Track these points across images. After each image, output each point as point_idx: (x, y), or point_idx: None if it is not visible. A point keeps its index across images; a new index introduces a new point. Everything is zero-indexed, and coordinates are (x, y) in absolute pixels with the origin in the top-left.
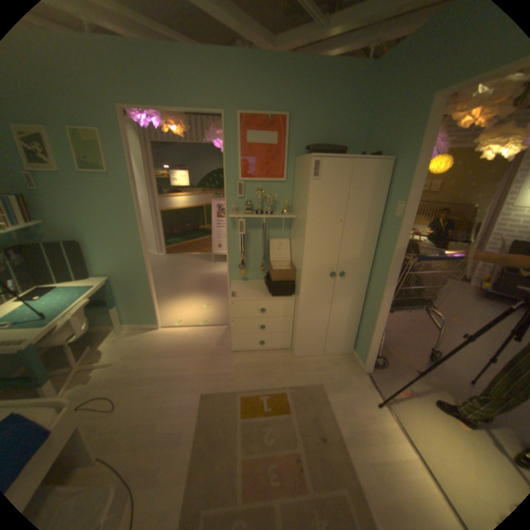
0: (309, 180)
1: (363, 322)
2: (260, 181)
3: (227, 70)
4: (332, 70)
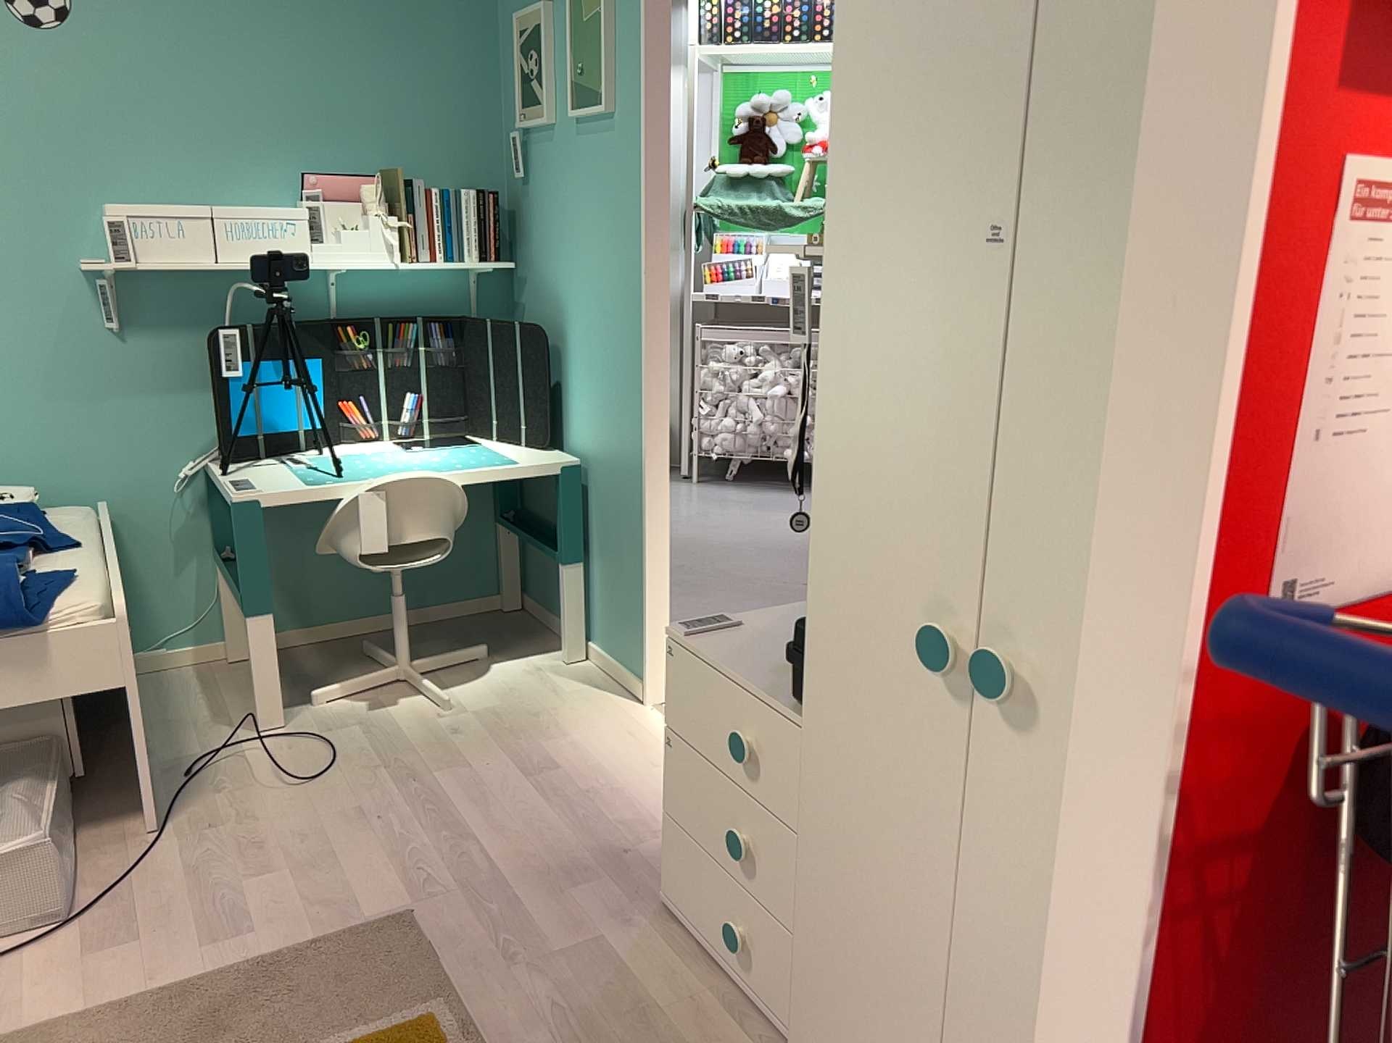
0: None
1: None
2: None
3: None
4: None
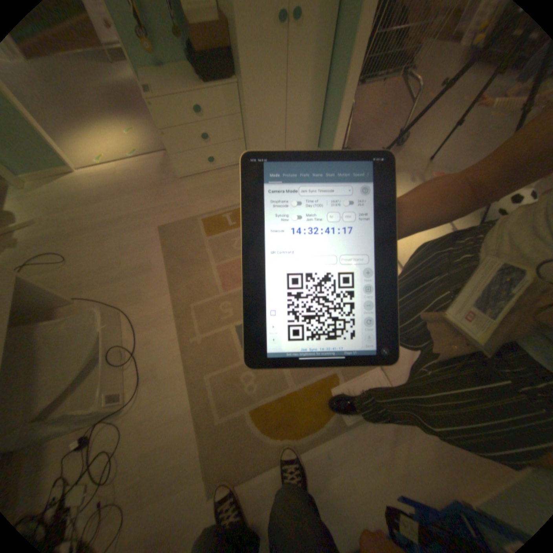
0: None
1: (327, 105)
2: None
3: None
4: None
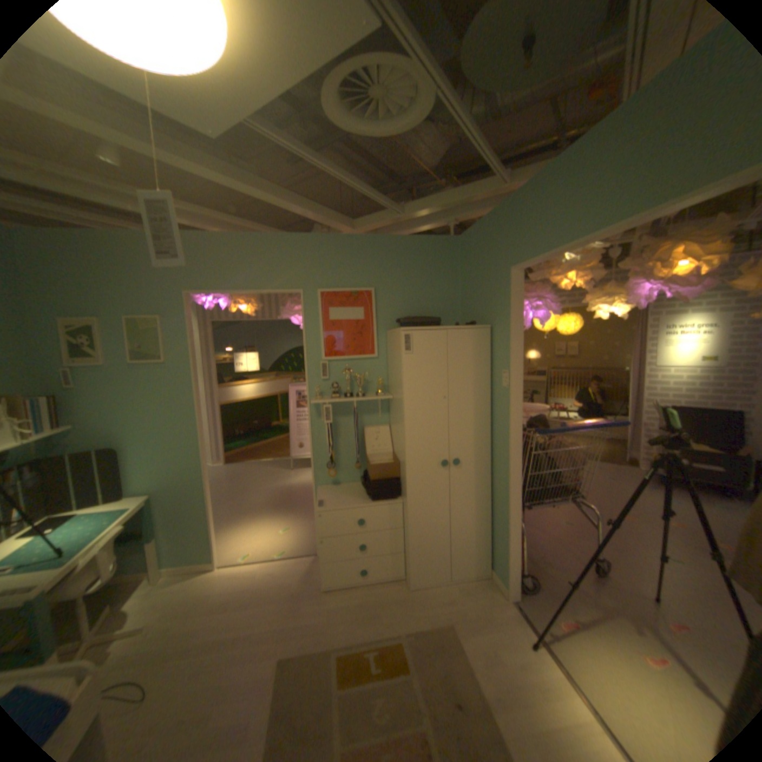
0: (401, 356)
1: (496, 527)
2: (348, 359)
3: (306, 254)
4: (415, 247)
